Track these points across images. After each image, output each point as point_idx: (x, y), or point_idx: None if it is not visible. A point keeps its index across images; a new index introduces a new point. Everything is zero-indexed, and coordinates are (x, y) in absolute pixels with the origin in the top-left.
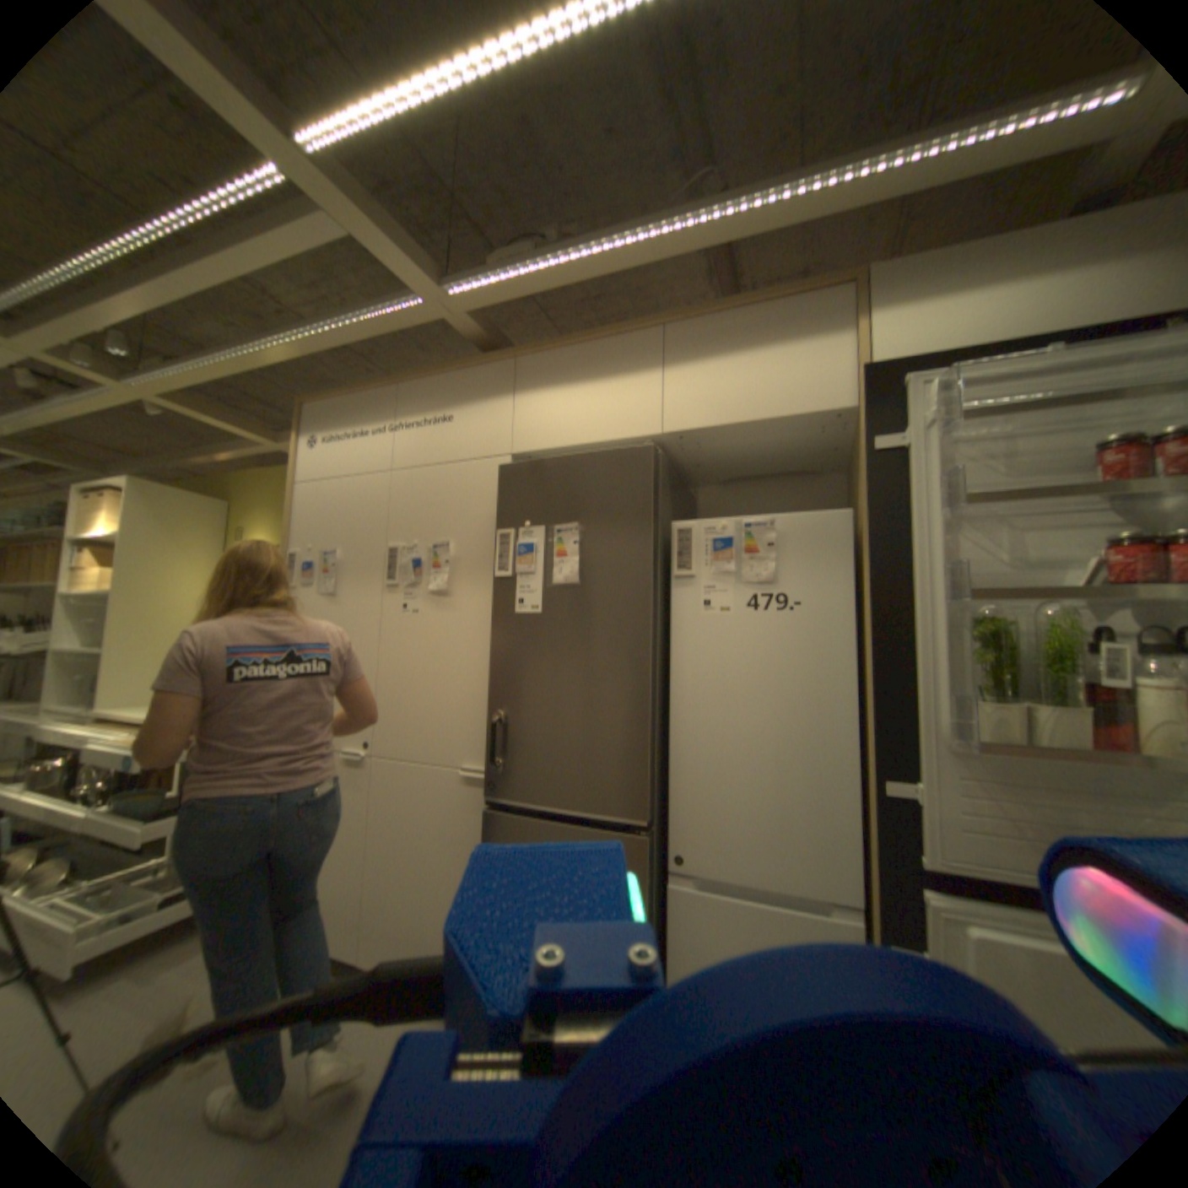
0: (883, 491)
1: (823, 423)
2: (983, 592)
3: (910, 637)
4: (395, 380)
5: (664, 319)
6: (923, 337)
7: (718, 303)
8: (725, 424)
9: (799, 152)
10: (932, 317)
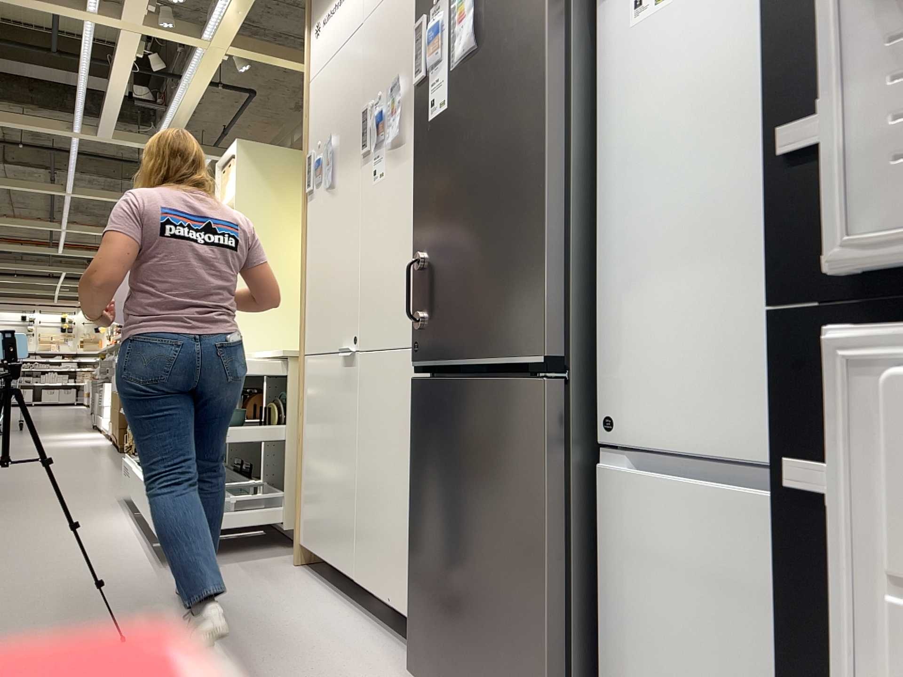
0: None
1: None
2: None
3: None
4: None
5: None
6: None
7: None
8: None
9: None
10: None
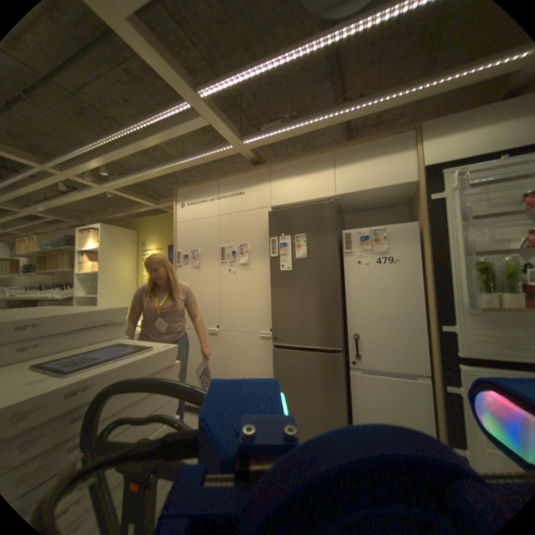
0: (435, 215)
1: (402, 187)
2: (478, 252)
3: (449, 271)
4: (217, 178)
5: (333, 148)
6: (445, 151)
7: (356, 141)
8: (362, 190)
9: (388, 77)
10: (448, 143)
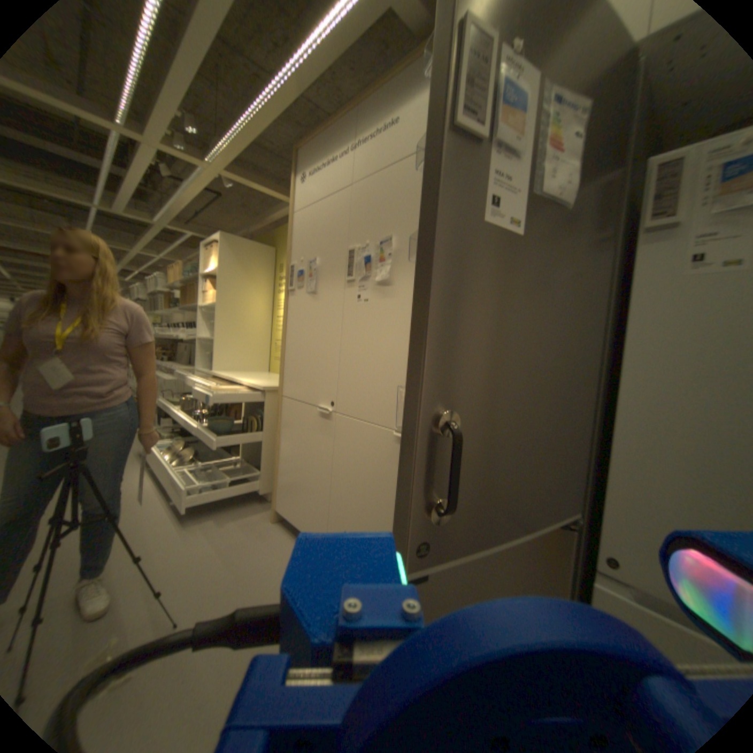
0: None
1: None
2: None
3: None
4: (355, 101)
5: None
6: None
7: None
8: None
9: None
10: None
